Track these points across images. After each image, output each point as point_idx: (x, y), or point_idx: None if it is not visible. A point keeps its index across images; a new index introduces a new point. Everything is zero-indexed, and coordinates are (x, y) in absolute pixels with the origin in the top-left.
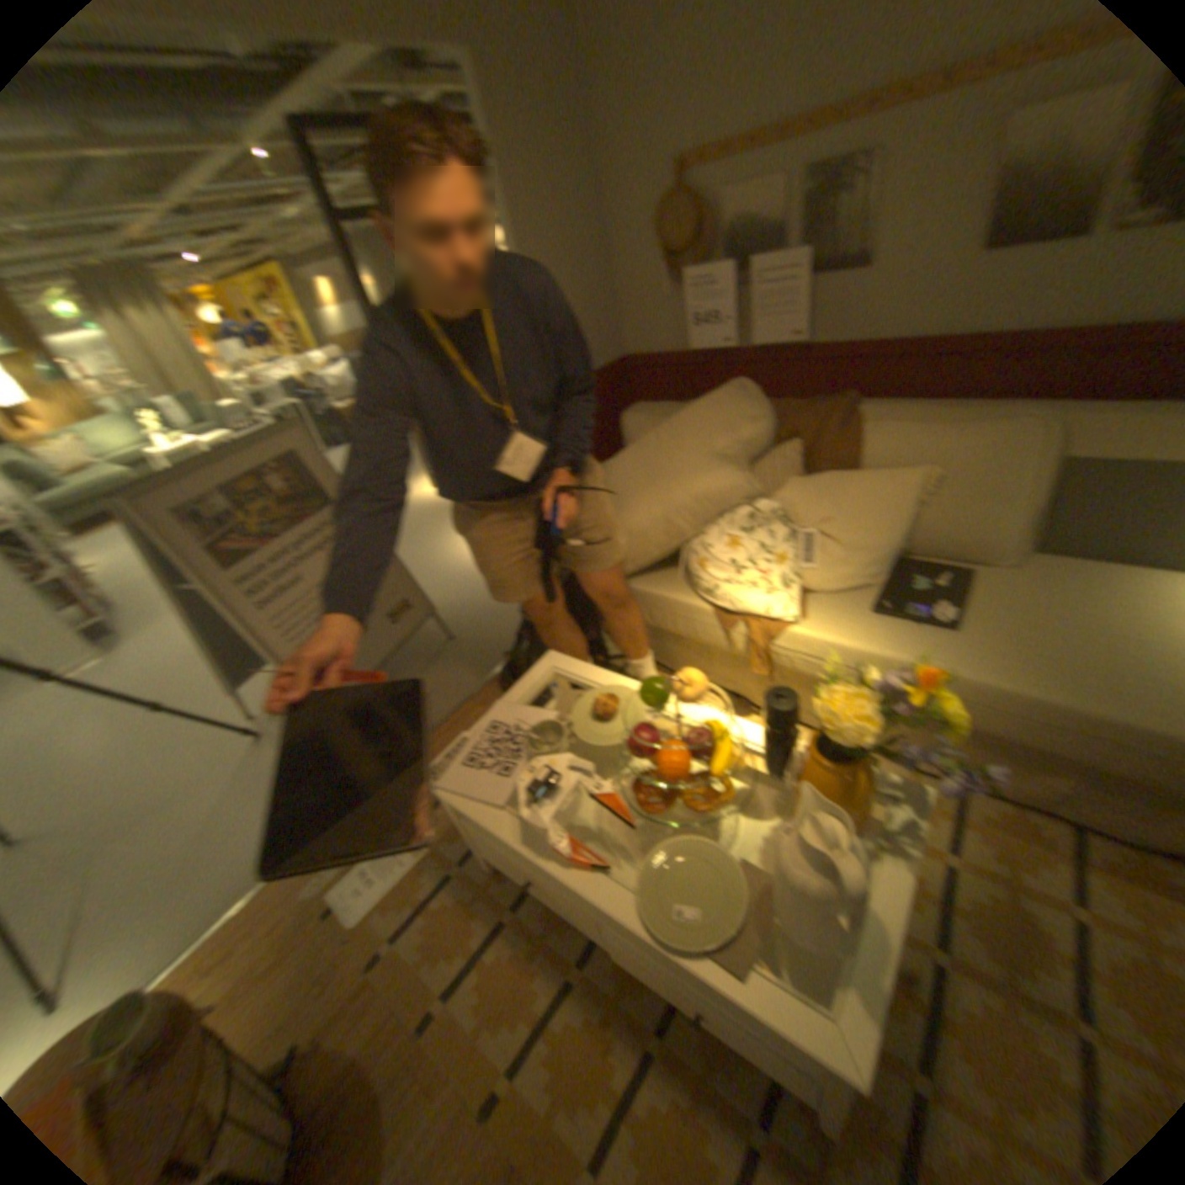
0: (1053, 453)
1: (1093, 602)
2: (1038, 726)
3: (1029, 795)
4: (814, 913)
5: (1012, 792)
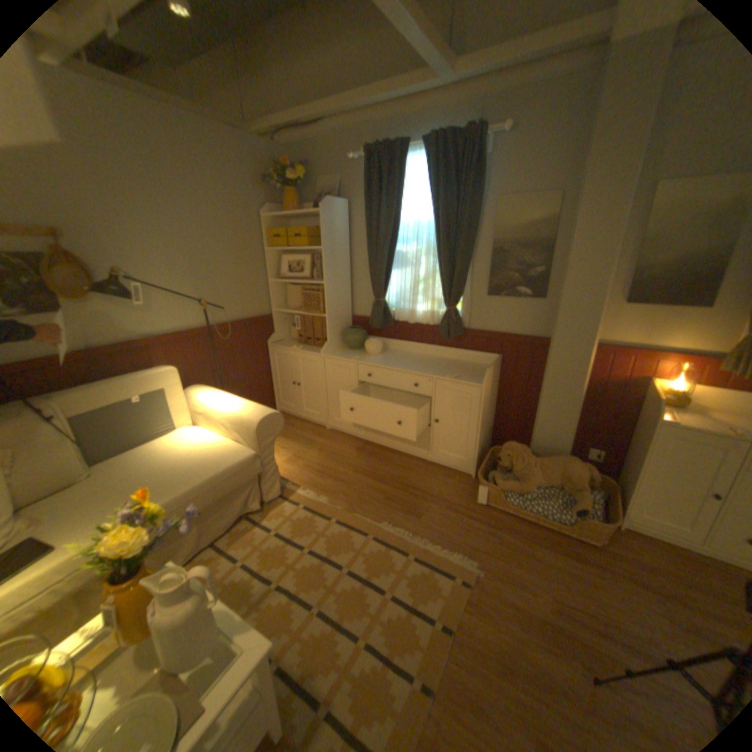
0: (62, 416)
1: (135, 466)
2: (168, 516)
3: (186, 551)
4: (196, 622)
5: (180, 558)
